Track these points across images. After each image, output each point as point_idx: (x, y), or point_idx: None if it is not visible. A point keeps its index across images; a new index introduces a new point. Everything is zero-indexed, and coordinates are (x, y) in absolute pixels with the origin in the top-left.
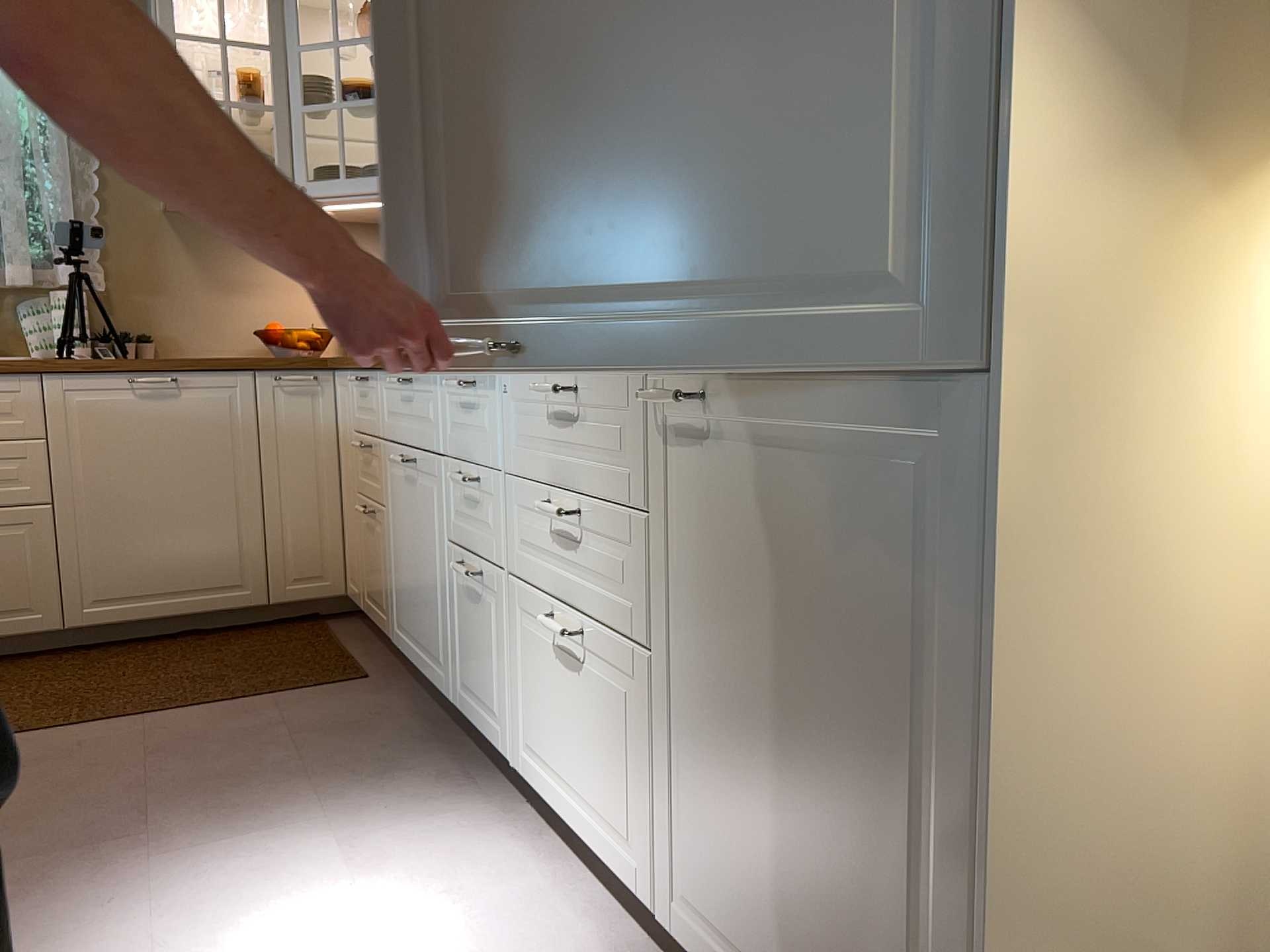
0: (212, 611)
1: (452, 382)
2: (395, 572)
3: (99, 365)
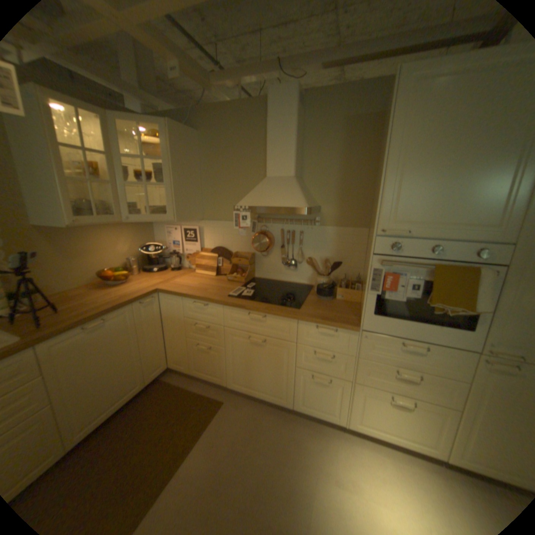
0: (126, 403)
1: (312, 325)
2: (234, 369)
3: (66, 329)
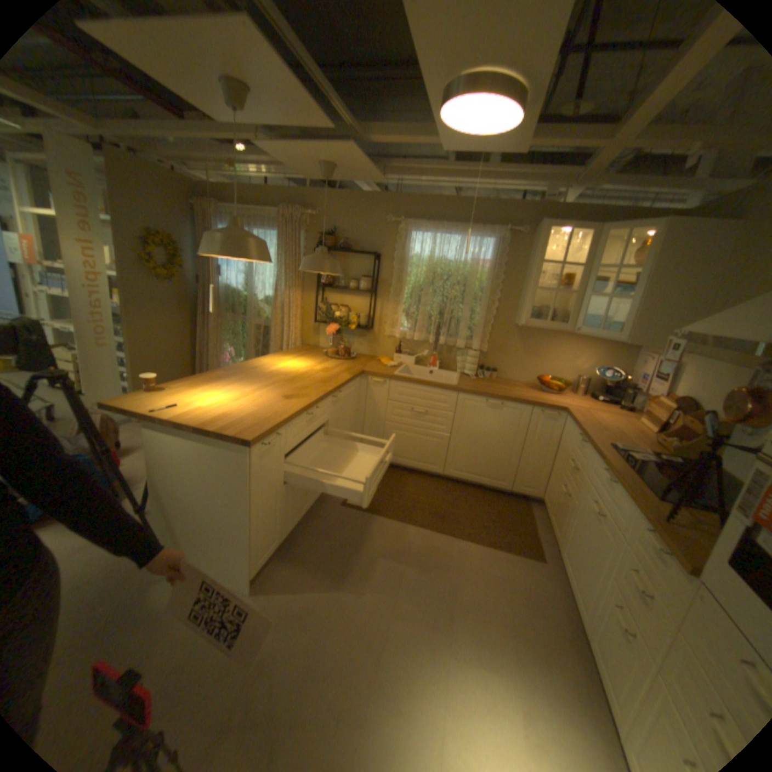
0: (491, 486)
1: (650, 527)
2: (573, 536)
3: (477, 393)
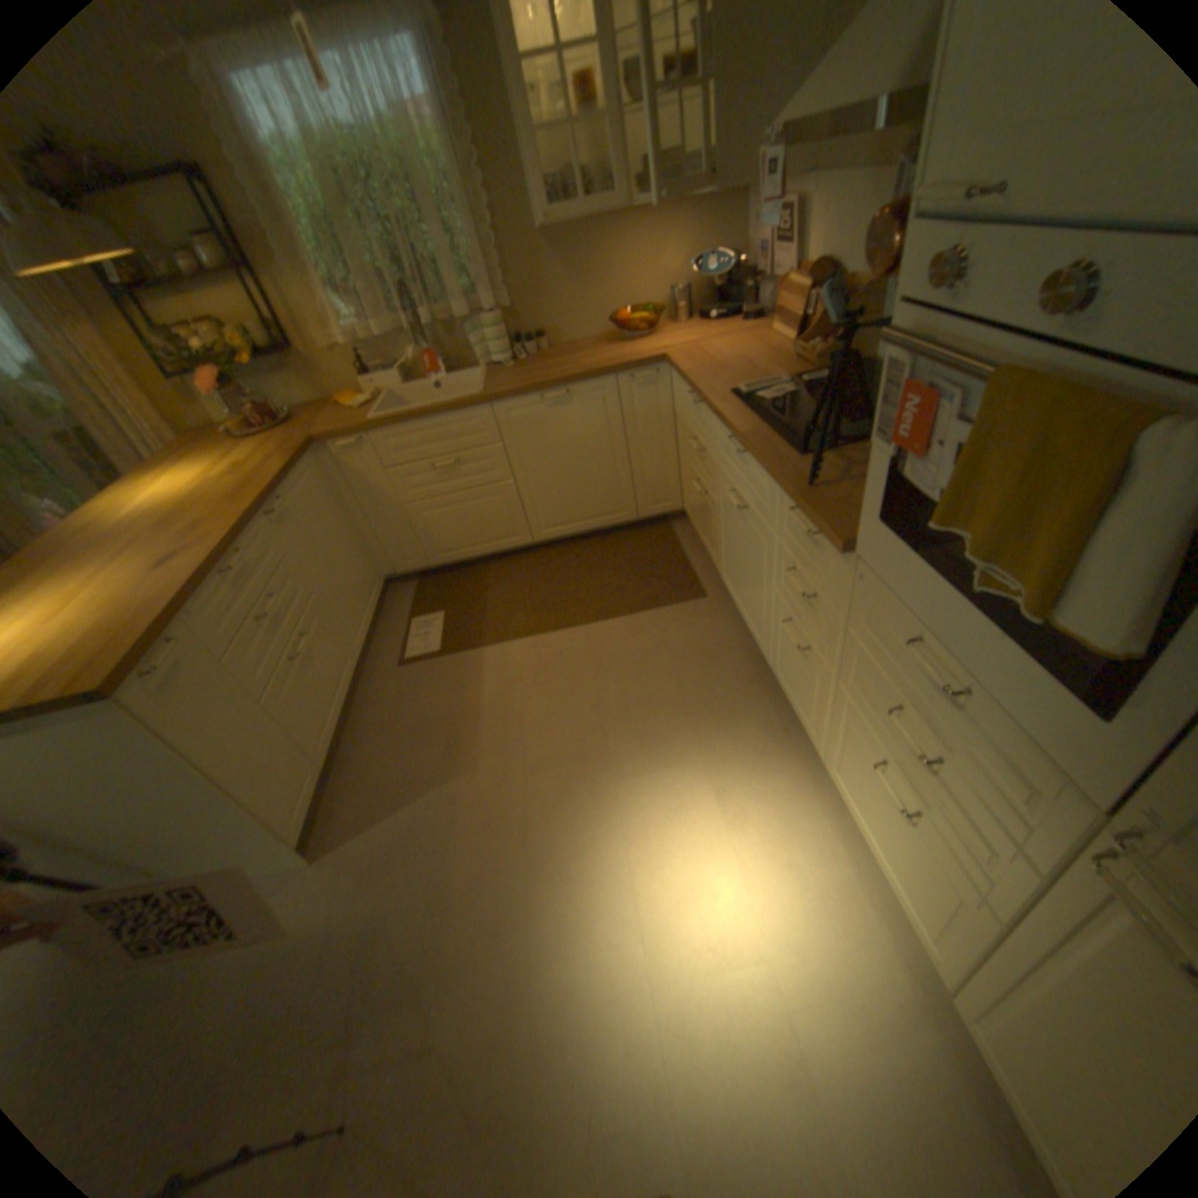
0: (607, 526)
1: (793, 503)
2: (724, 547)
3: (521, 391)
